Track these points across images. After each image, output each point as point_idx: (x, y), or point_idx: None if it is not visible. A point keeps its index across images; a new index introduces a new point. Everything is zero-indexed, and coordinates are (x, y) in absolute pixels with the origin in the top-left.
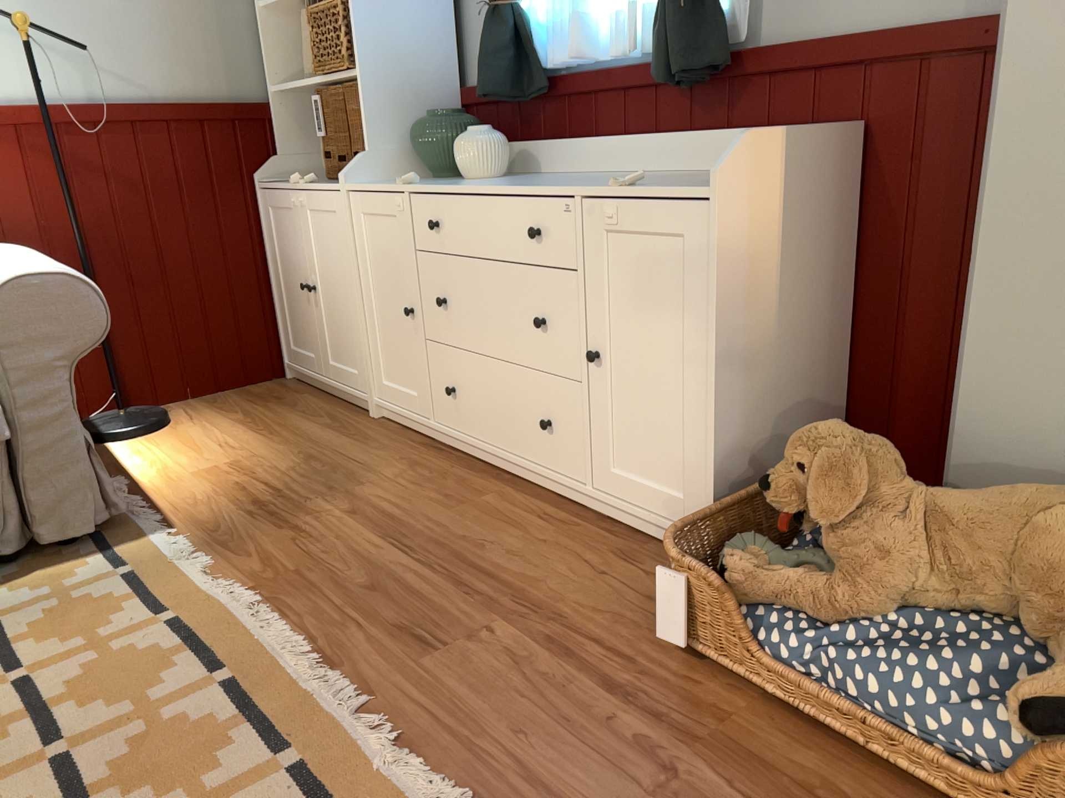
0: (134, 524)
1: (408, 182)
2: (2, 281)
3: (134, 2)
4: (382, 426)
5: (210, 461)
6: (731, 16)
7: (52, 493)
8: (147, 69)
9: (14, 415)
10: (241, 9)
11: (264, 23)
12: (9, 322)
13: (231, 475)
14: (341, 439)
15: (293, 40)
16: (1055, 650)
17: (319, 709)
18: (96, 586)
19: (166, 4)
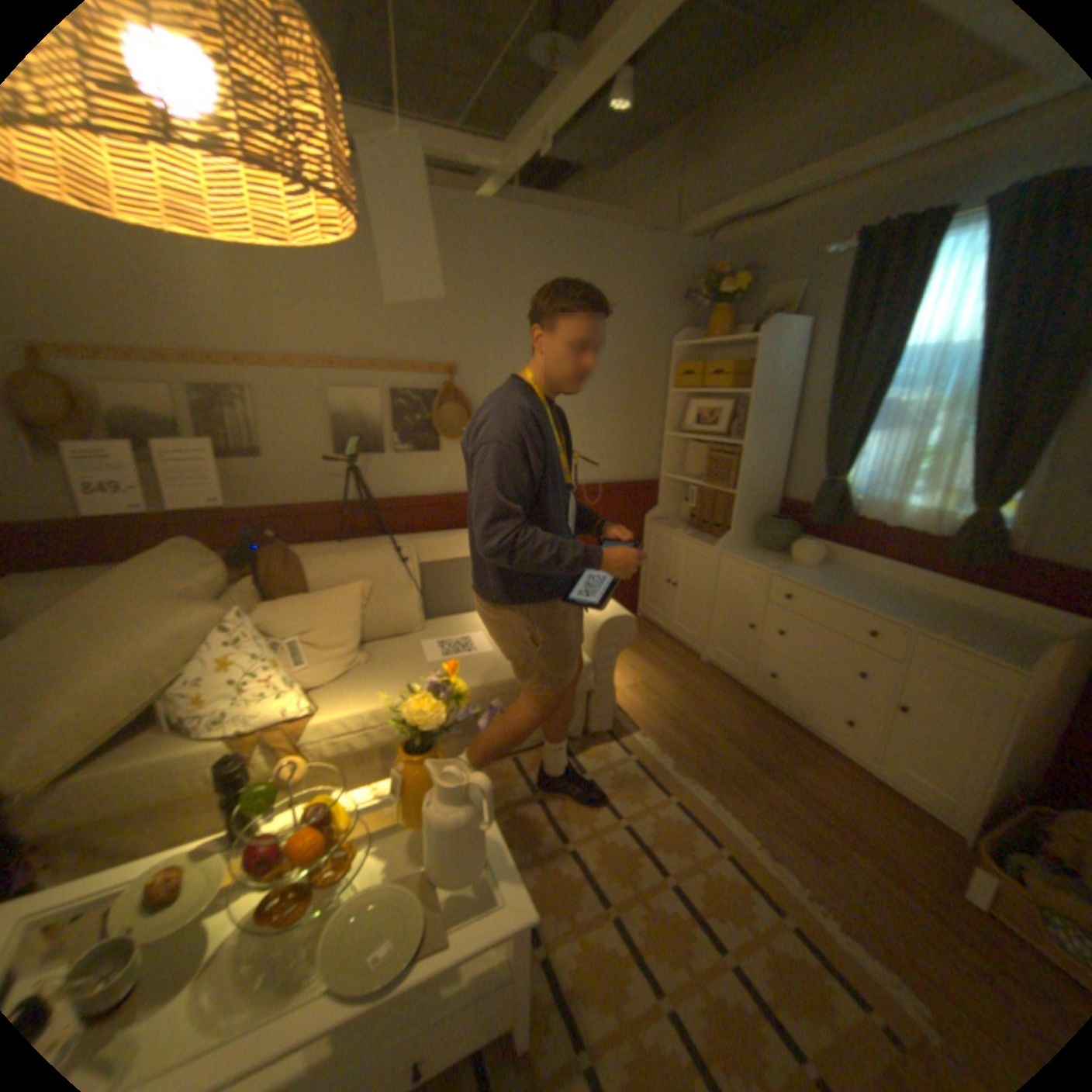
0: (620, 724)
1: (756, 553)
2: (599, 615)
3: (612, 433)
4: (712, 670)
5: (630, 679)
6: (1013, 534)
7: (598, 711)
8: (610, 464)
9: (594, 677)
10: (656, 432)
11: (666, 440)
12: (603, 637)
13: (647, 693)
14: (693, 677)
15: (677, 448)
16: None
17: (788, 893)
18: (625, 768)
19: (625, 433)
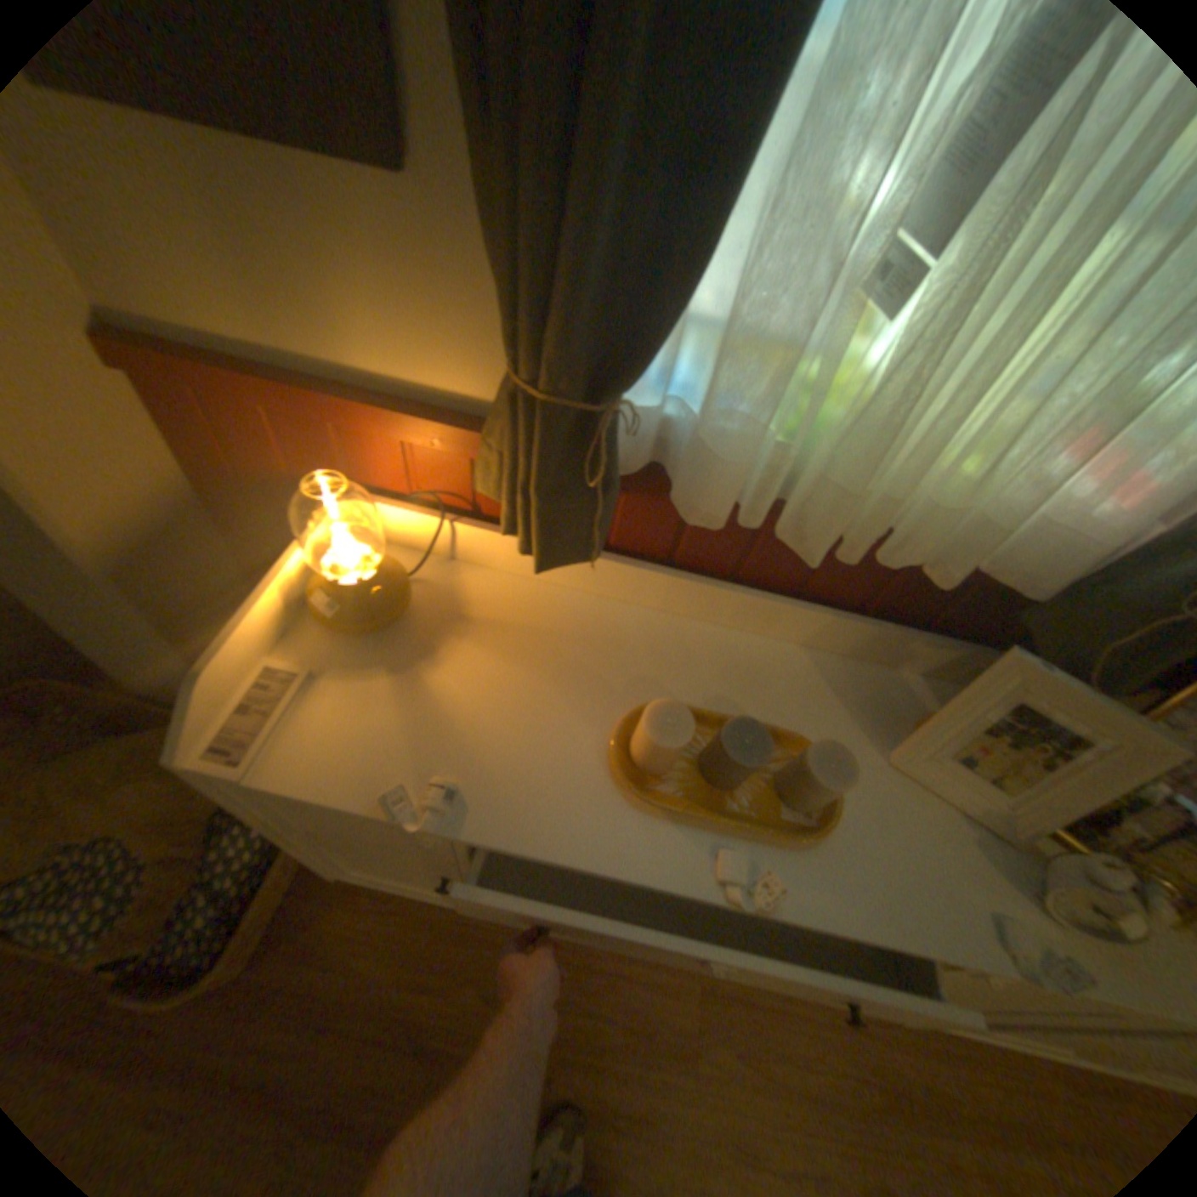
0: None
1: None
2: None
3: None
4: None
5: None
6: None
7: None
8: None
9: None
10: None
11: None
12: None
13: None
14: None
15: None
16: (170, 851)
17: None
18: None
19: None
